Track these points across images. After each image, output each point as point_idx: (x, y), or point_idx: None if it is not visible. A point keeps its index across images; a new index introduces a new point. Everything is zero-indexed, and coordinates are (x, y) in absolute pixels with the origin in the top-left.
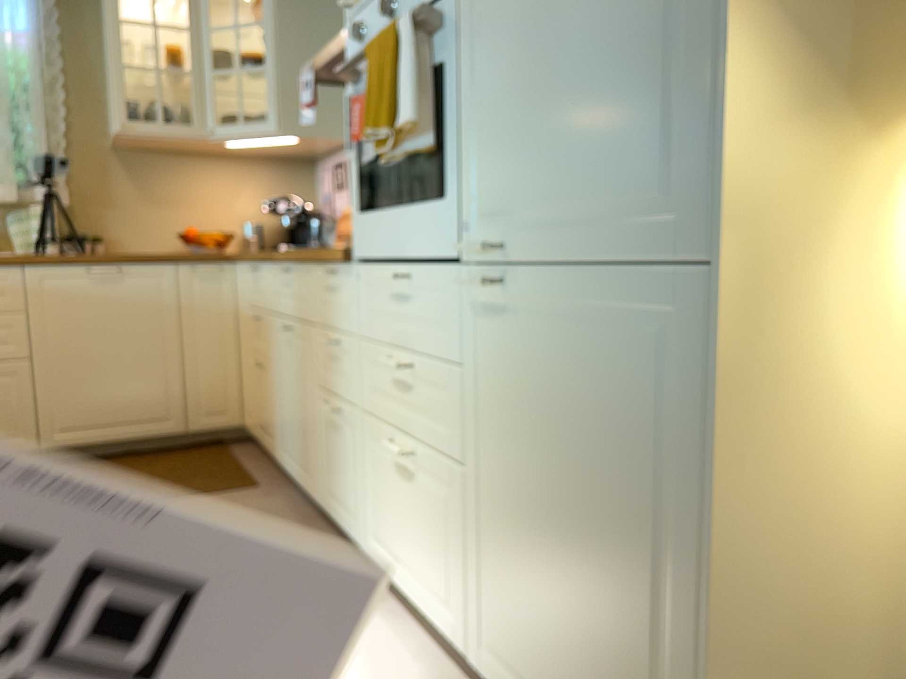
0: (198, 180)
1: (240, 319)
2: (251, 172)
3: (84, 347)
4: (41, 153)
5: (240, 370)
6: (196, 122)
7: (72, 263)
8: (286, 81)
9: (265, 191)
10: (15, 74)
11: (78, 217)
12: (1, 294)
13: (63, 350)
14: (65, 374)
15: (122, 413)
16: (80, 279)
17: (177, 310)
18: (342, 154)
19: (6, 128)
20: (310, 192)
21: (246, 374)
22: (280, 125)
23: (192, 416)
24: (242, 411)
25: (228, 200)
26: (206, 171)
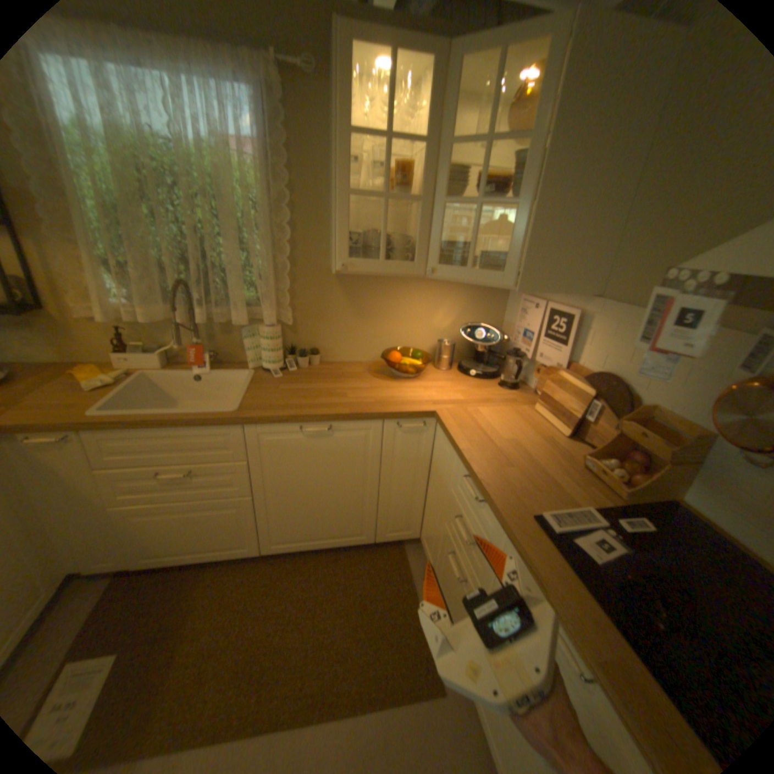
0: (404, 298)
1: (435, 473)
2: (452, 291)
3: (298, 488)
4: (270, 277)
5: (426, 505)
6: (416, 252)
7: (289, 422)
8: (543, 224)
9: (461, 309)
10: (246, 193)
11: (302, 330)
12: (227, 447)
13: (281, 490)
14: (282, 506)
15: (326, 532)
16: (296, 434)
17: (380, 458)
18: (564, 298)
19: (239, 254)
20: (500, 310)
21: (434, 523)
22: (520, 280)
23: (381, 533)
24: (422, 533)
25: (428, 316)
26: (413, 289)
